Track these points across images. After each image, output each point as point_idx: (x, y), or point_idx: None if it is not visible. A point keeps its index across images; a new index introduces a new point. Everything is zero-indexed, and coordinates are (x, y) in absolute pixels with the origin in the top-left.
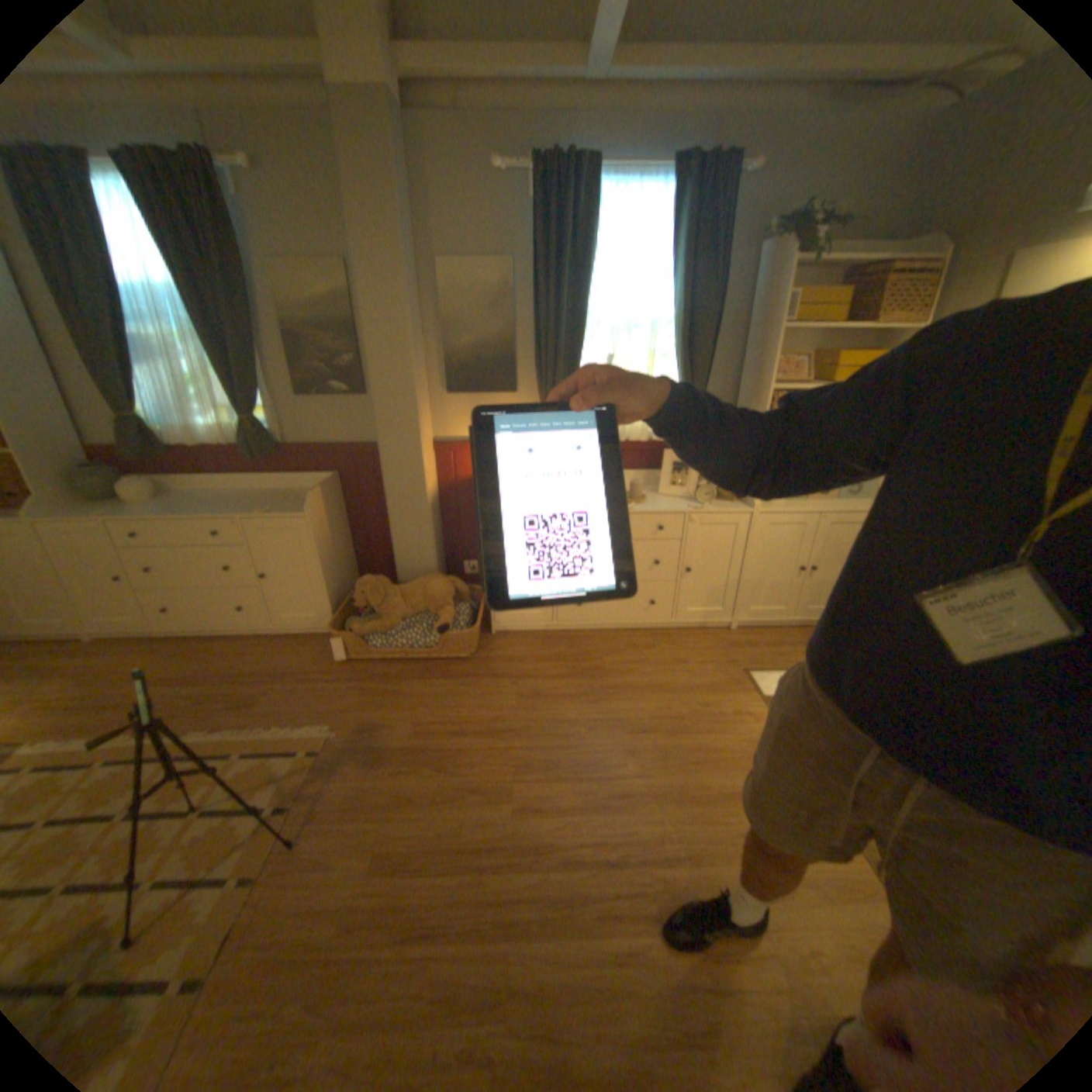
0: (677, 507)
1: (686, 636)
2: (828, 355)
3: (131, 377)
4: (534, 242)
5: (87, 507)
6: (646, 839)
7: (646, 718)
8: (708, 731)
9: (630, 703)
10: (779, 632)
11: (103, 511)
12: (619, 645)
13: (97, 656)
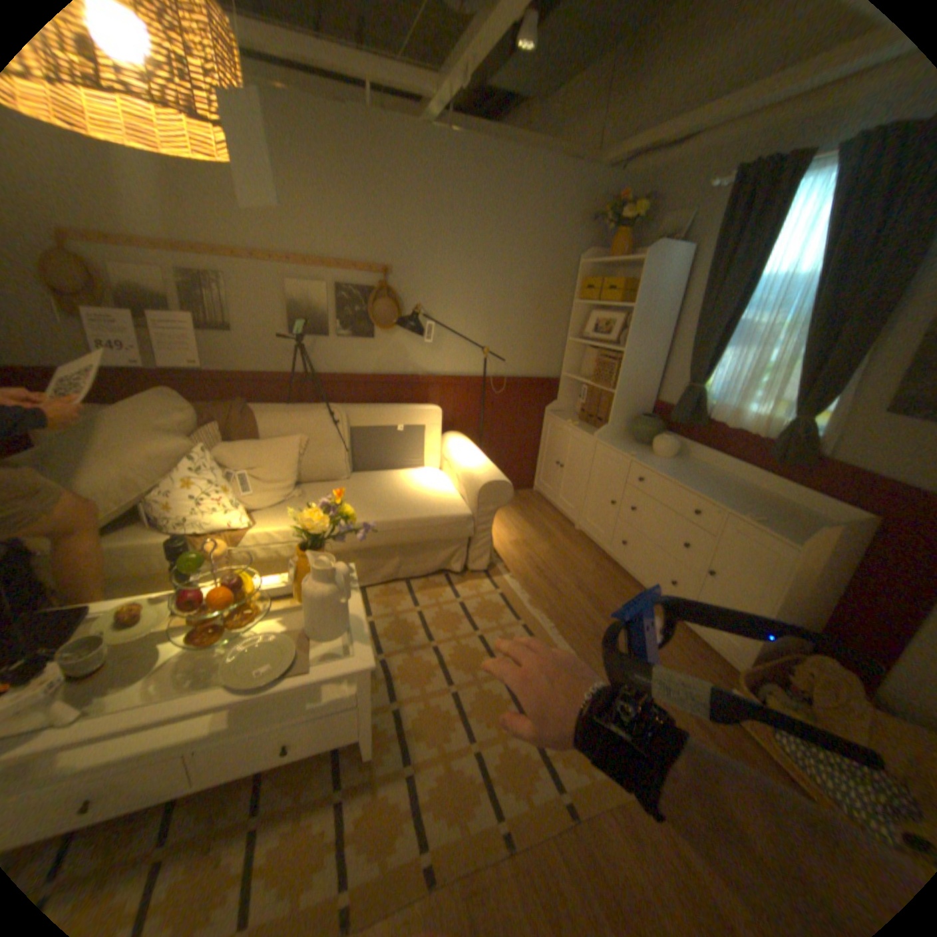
0: None
1: None
2: None
3: (722, 356)
4: None
5: (631, 444)
6: None
7: None
8: None
9: None
10: None
11: (637, 452)
12: None
13: (574, 543)
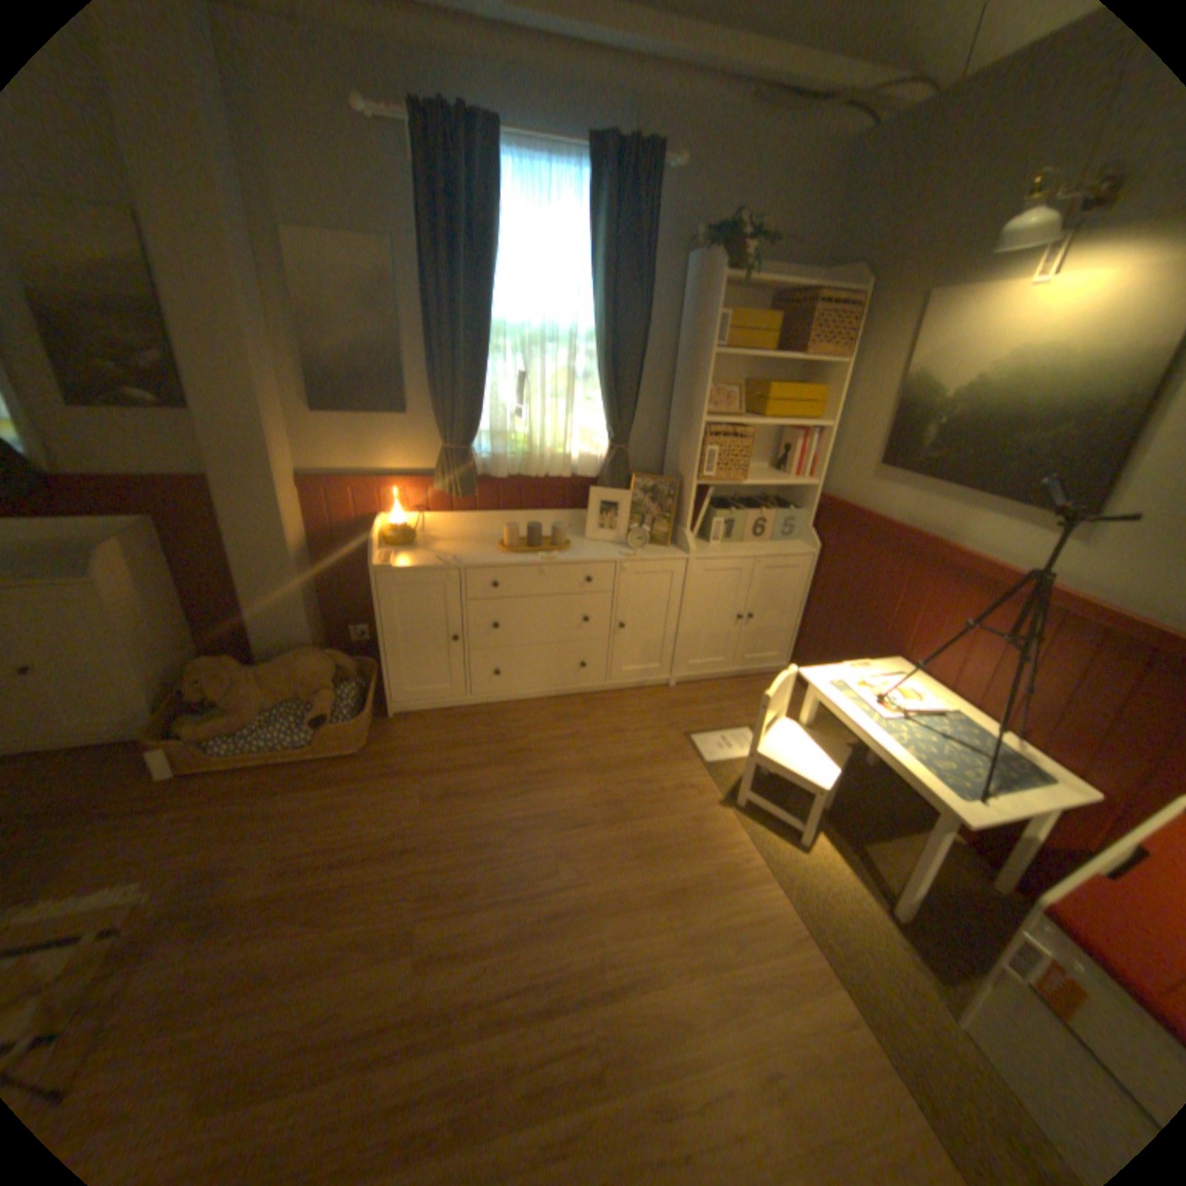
0: (607, 555)
1: (622, 699)
2: (759, 386)
3: None
4: (417, 219)
5: None
6: (583, 969)
7: (579, 807)
8: (650, 814)
9: (560, 790)
10: (717, 685)
11: None
12: (547, 716)
13: None
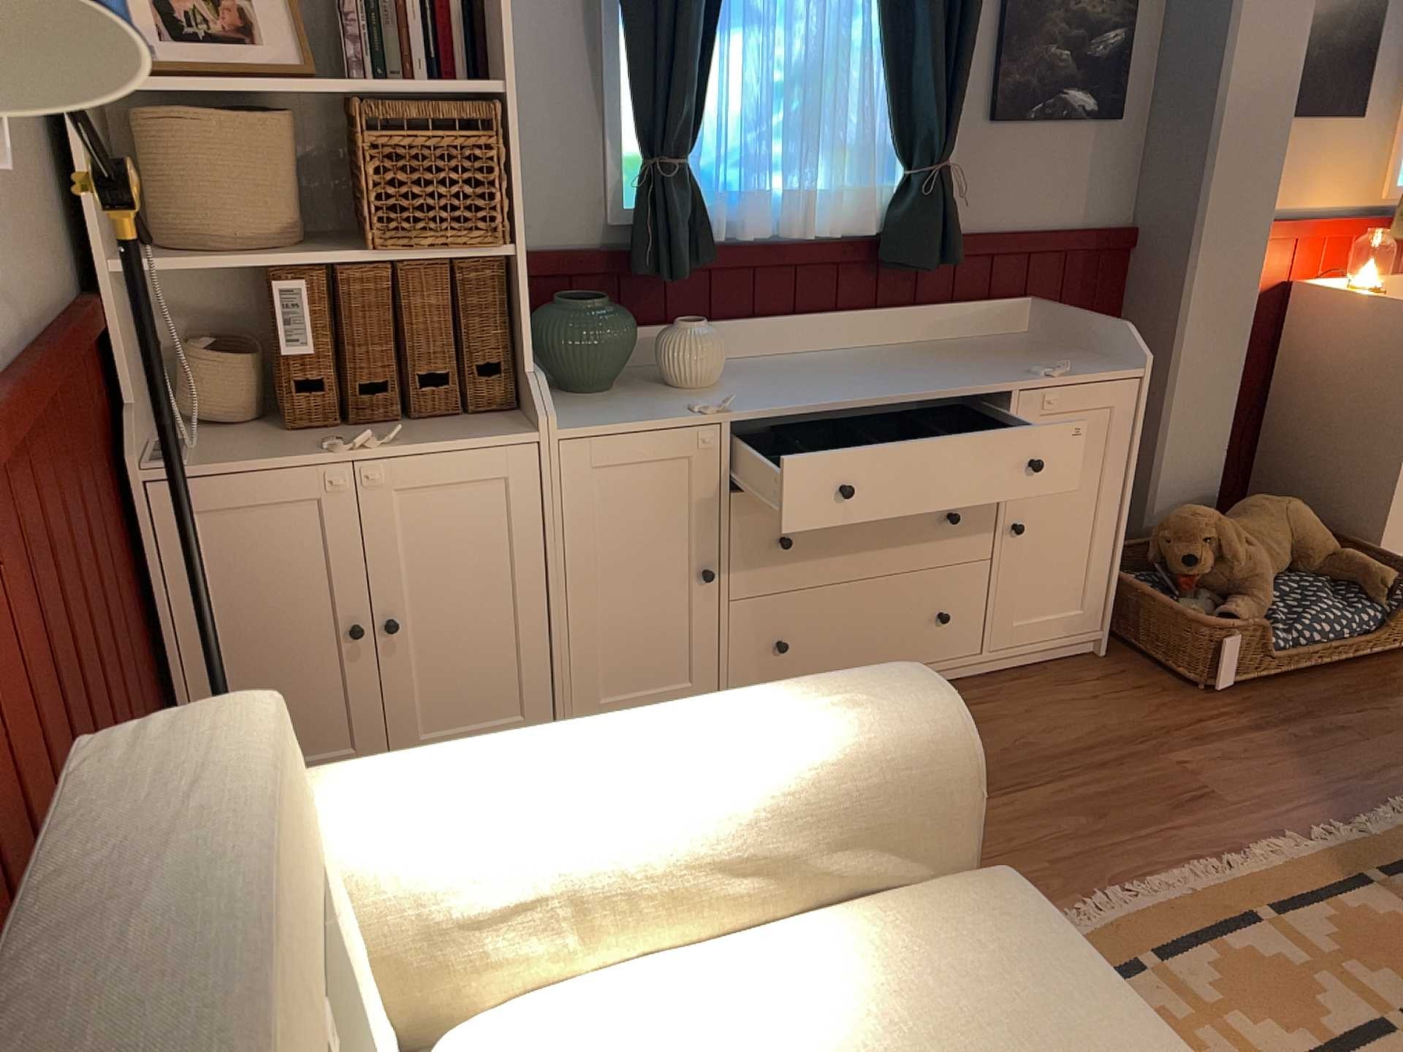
0: None
1: None
2: None
3: (710, 65)
4: None
5: (593, 399)
6: None
7: None
8: None
9: None
10: None
11: (674, 401)
12: None
13: None
